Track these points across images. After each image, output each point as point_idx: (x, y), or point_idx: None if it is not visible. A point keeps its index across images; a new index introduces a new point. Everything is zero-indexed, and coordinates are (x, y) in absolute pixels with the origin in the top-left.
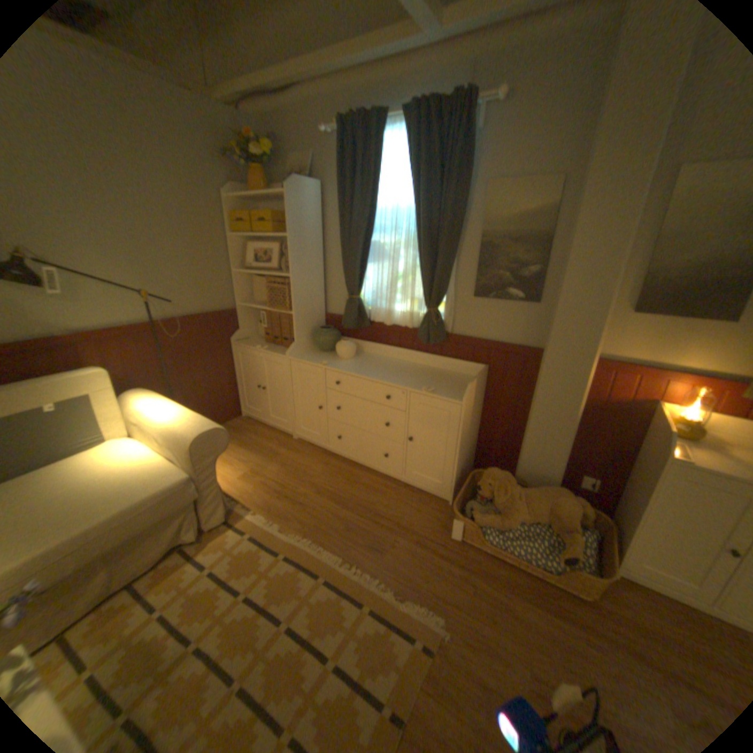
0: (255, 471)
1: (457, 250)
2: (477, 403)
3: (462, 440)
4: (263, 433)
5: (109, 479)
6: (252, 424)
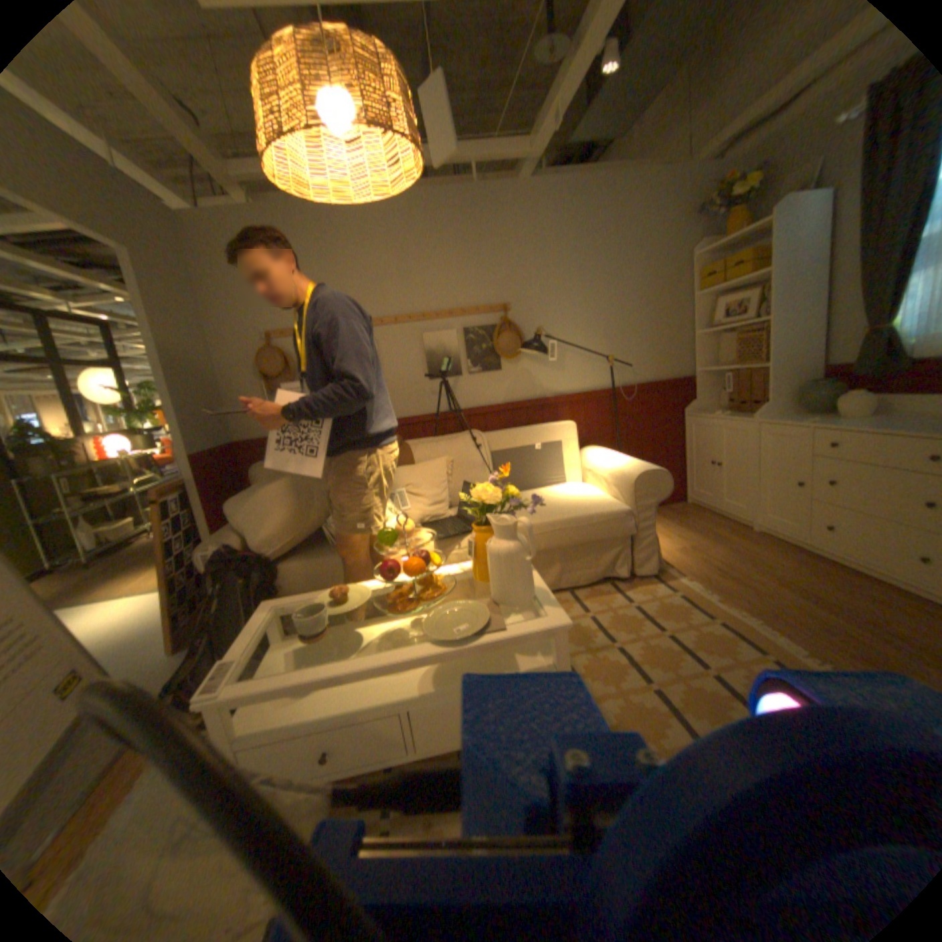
0: (696, 548)
1: None
2: None
3: None
4: (711, 519)
5: (568, 499)
6: (698, 510)
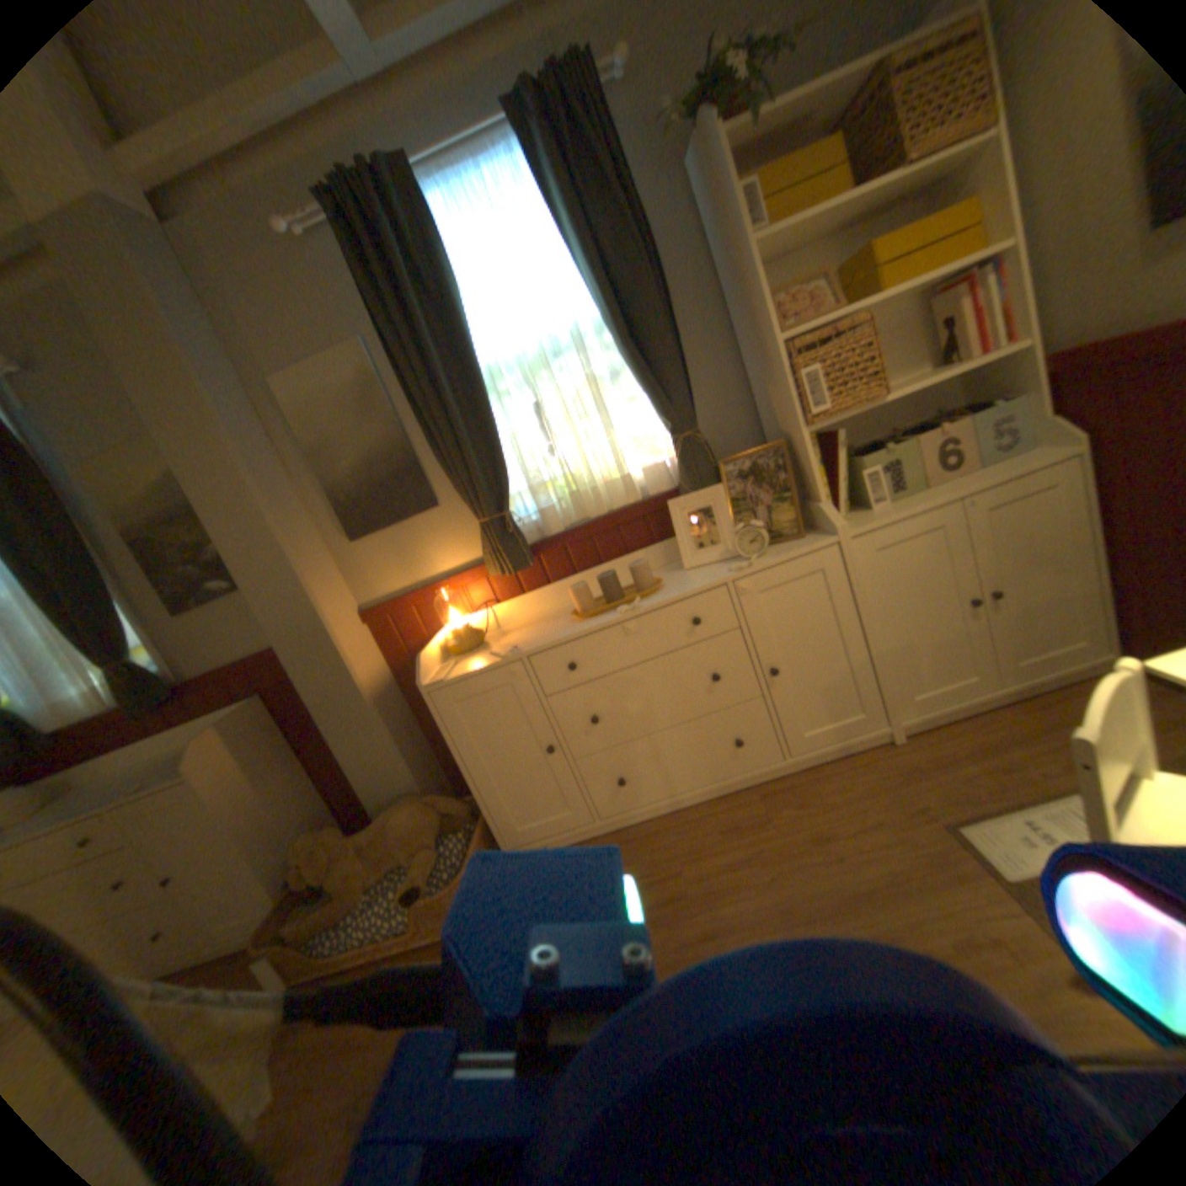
0: None
1: (94, 569)
2: (261, 755)
3: (239, 827)
4: None
5: None
6: None
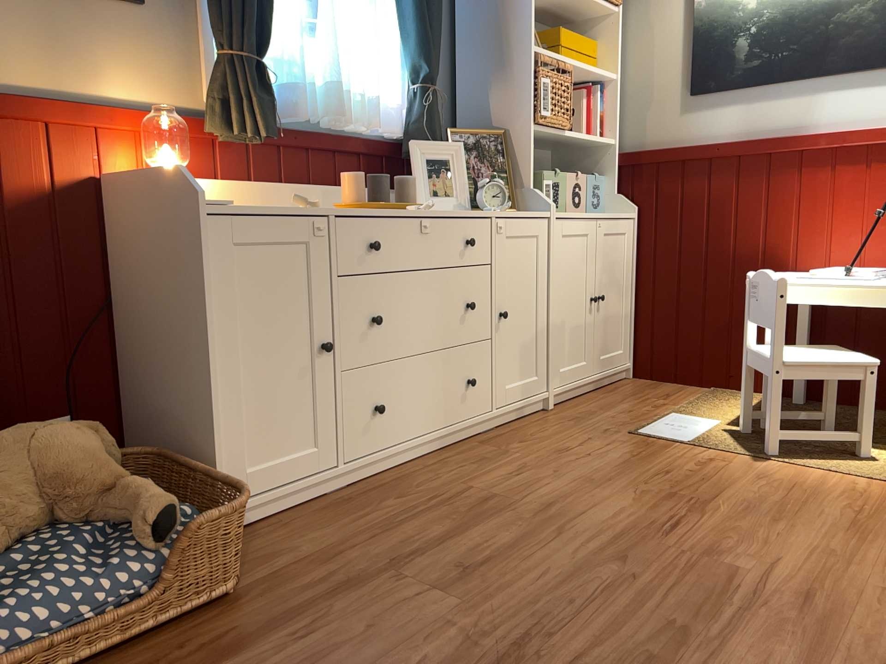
0: None
1: None
2: None
3: None
4: None
5: None
6: None
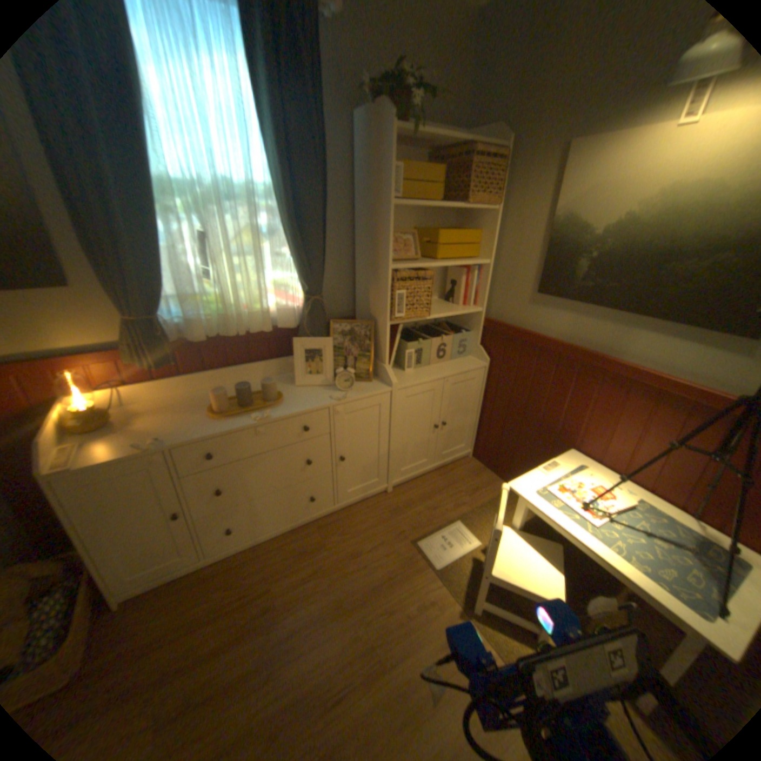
0: None
1: None
2: None
3: None
4: None
5: None
6: None
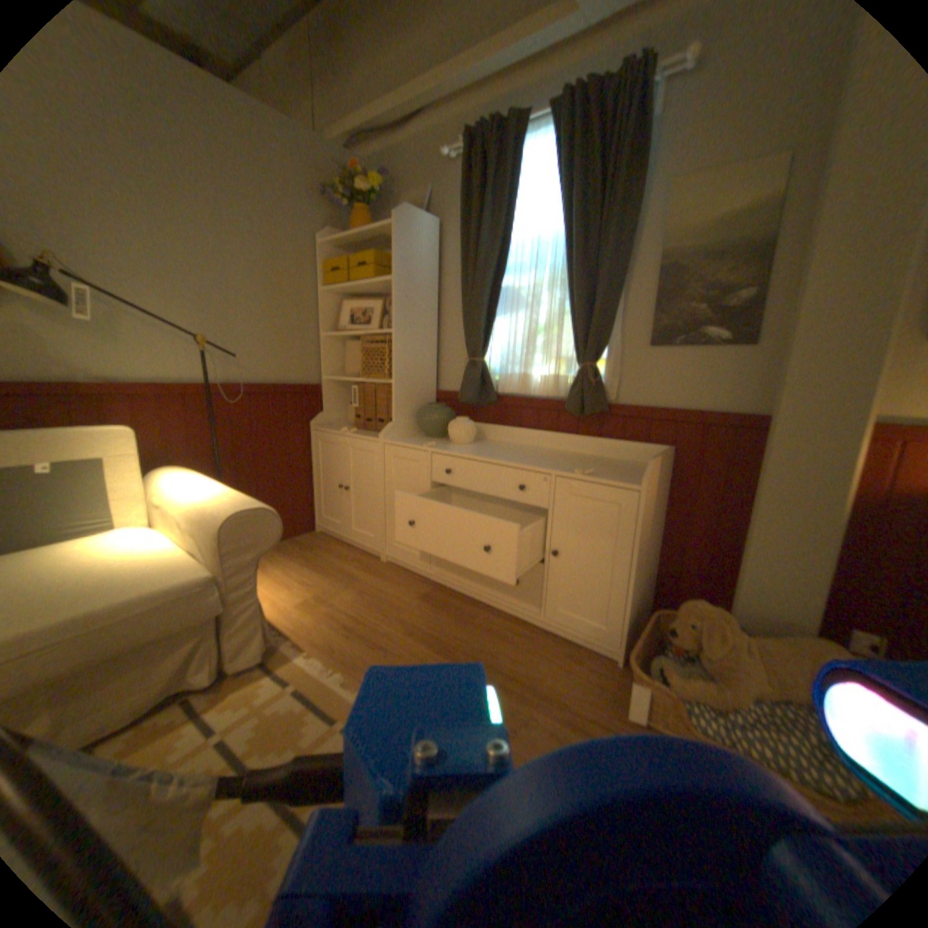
0: (321, 599)
1: (625, 278)
2: (660, 500)
3: (641, 553)
4: (340, 552)
5: (93, 570)
6: (327, 541)
